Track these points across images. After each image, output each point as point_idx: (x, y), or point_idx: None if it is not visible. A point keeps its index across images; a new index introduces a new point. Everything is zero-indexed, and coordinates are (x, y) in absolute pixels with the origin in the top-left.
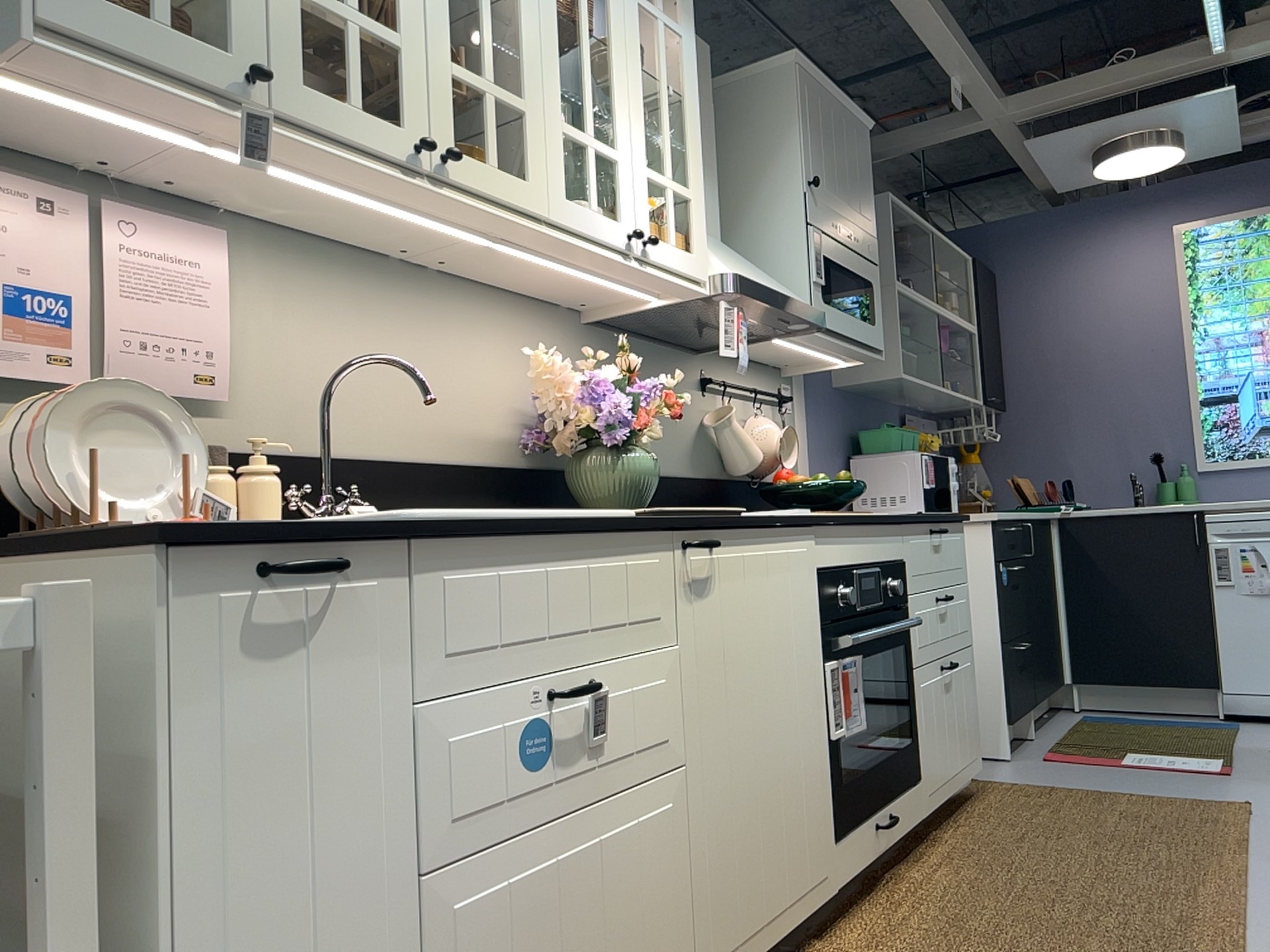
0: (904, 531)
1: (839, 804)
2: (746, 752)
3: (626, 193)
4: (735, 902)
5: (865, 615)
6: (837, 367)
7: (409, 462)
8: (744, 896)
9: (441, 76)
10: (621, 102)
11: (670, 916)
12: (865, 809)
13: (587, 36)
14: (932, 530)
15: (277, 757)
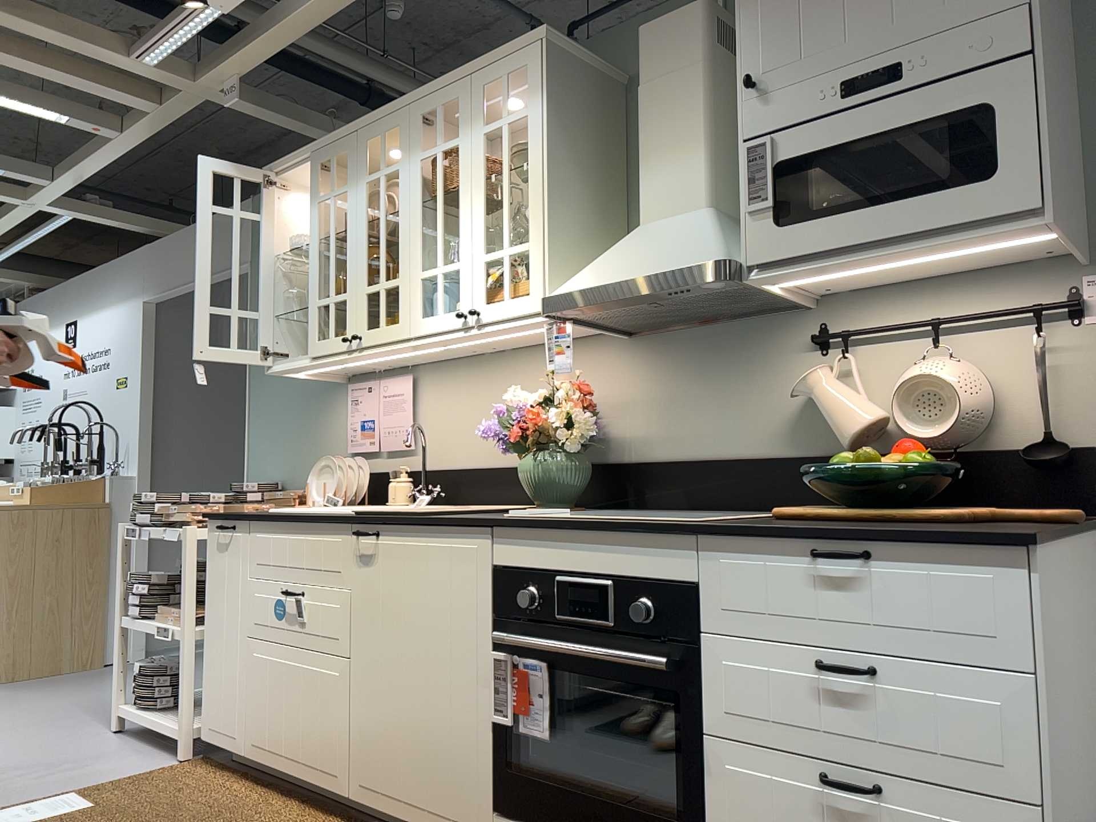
0: (699, 544)
1: (503, 785)
2: (393, 676)
3: (463, 285)
4: (377, 763)
5: (582, 629)
6: (1062, 241)
7: (487, 468)
8: (385, 766)
9: (360, 298)
10: (463, 223)
11: (333, 731)
12: (547, 820)
13: (439, 201)
14: (815, 550)
15: (222, 580)
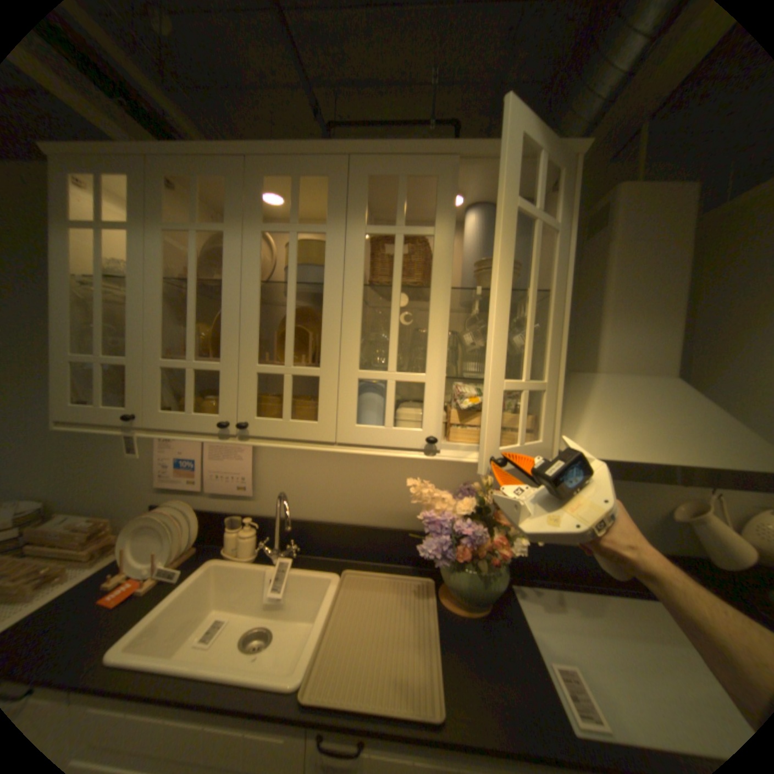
0: None
1: None
2: None
3: (431, 404)
4: None
5: None
6: None
7: (349, 525)
8: None
9: (248, 376)
10: (436, 332)
11: None
12: None
13: (397, 294)
14: None
15: None
